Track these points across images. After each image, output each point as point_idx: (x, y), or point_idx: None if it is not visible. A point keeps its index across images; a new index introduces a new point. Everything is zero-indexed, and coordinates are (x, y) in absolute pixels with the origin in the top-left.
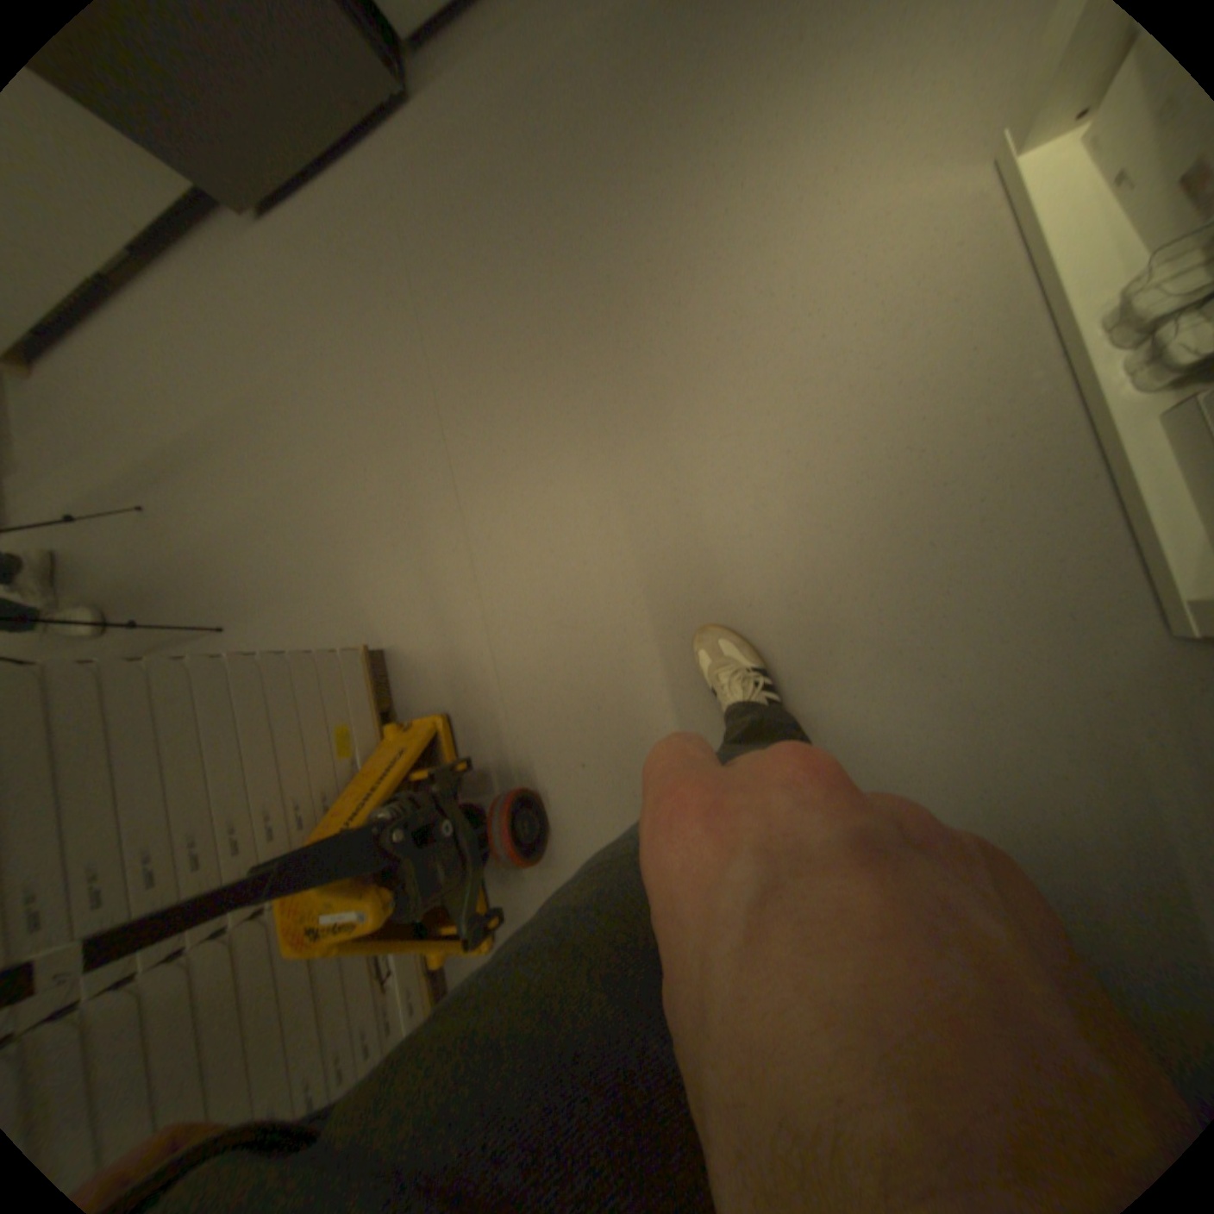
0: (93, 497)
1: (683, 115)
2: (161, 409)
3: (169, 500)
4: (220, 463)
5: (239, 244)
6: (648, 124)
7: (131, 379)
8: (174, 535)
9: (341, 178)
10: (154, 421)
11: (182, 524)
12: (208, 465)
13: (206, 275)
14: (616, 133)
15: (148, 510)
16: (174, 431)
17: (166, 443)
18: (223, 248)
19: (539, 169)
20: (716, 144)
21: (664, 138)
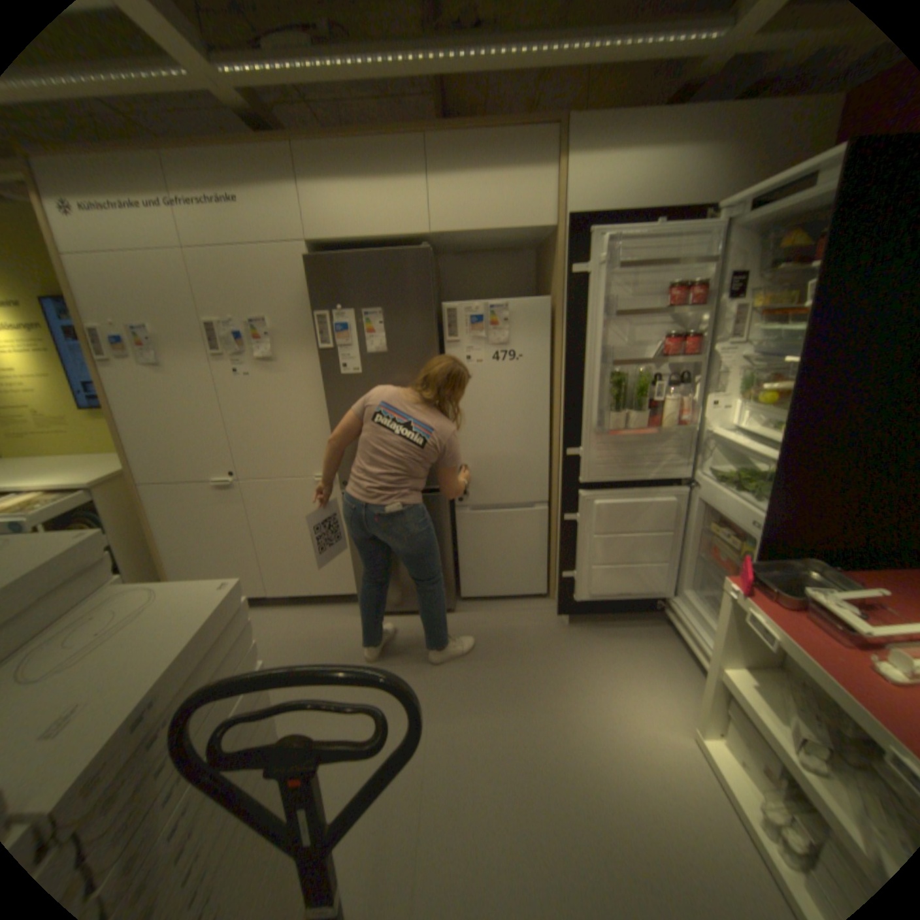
0: None
1: (569, 672)
2: None
3: None
4: None
5: (348, 620)
6: (554, 669)
7: None
8: None
9: (413, 622)
10: None
11: None
12: None
13: (322, 623)
14: (540, 665)
15: None
16: None
17: None
18: (339, 617)
19: (505, 661)
20: (582, 688)
21: (561, 676)
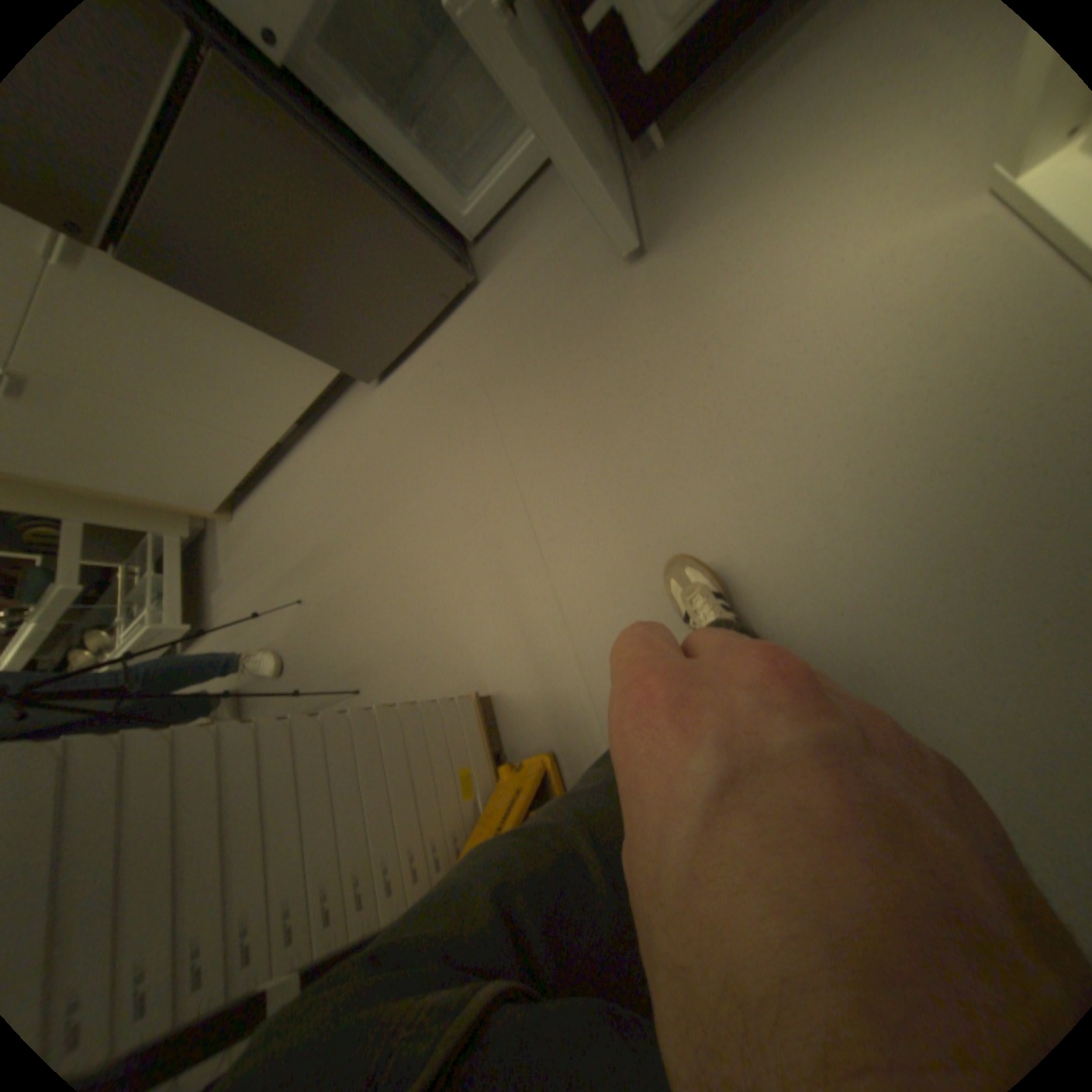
0: (269, 598)
1: (691, 237)
2: (316, 526)
3: (321, 592)
4: (357, 558)
5: (369, 403)
6: (663, 251)
7: (297, 508)
8: (324, 618)
9: (436, 345)
10: (311, 535)
11: (330, 609)
12: (348, 561)
13: (347, 429)
14: (638, 263)
15: (306, 602)
16: (324, 540)
17: (319, 549)
18: (358, 408)
19: (581, 302)
20: (722, 248)
21: (678, 256)
